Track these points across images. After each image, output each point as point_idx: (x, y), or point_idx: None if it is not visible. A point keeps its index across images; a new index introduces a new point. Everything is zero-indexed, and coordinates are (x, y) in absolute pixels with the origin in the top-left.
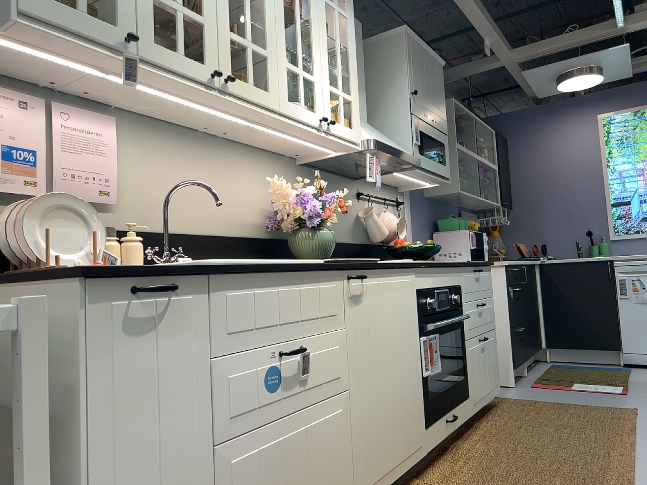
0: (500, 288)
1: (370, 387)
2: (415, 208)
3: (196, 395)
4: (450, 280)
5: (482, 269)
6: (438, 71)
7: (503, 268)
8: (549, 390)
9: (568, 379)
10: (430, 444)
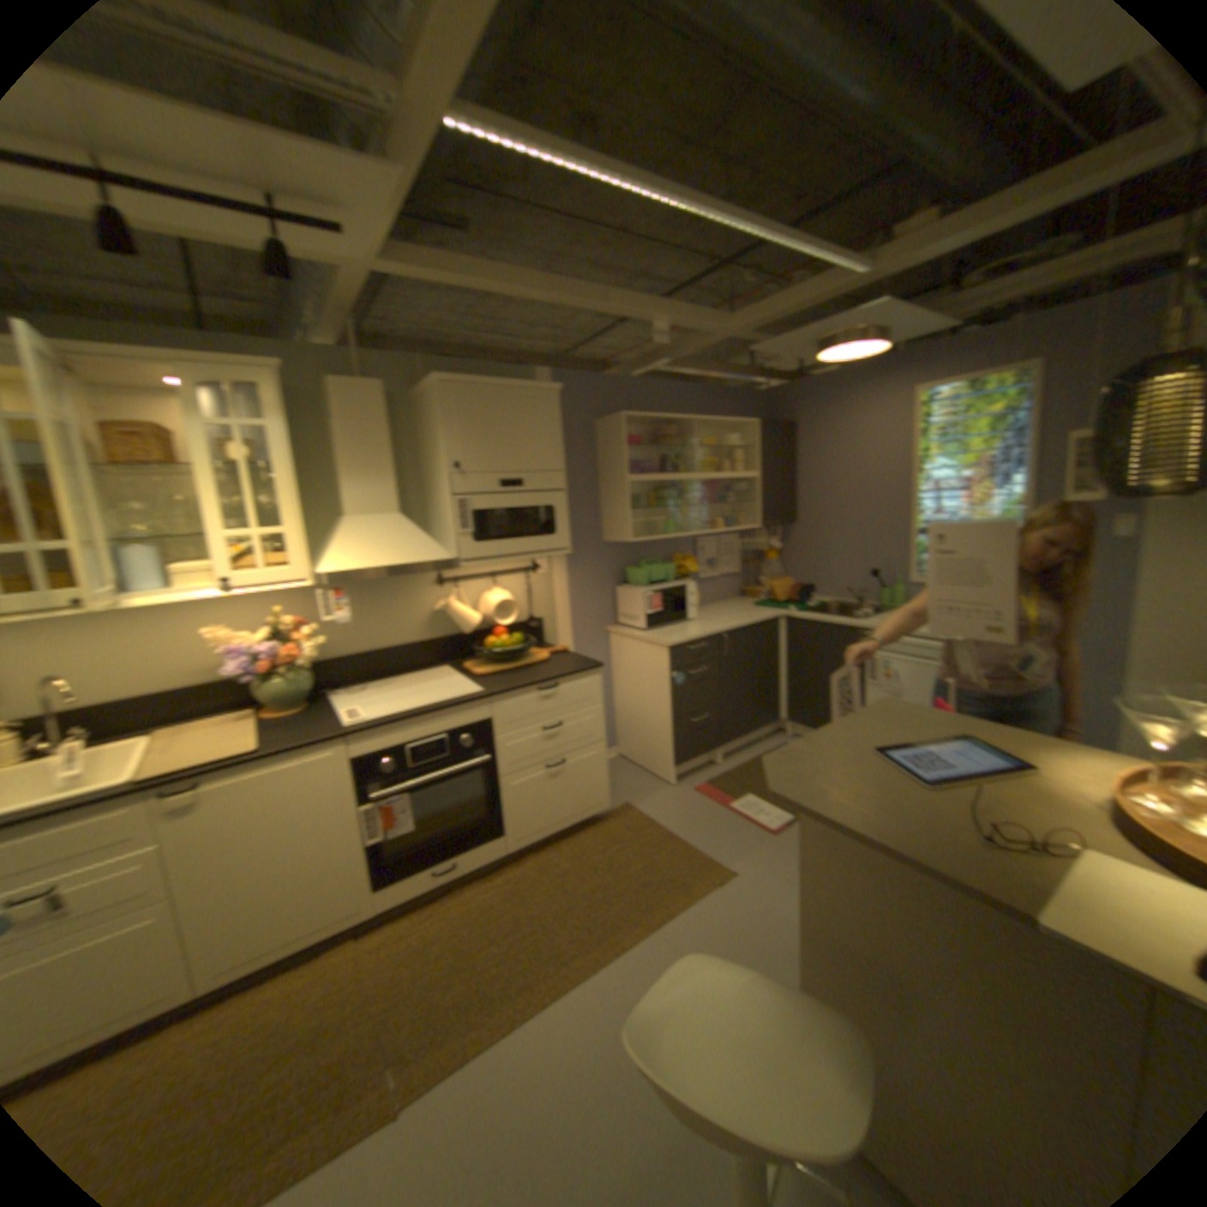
0: (661, 672)
1: (219, 887)
2: (574, 562)
3: None
4: (452, 722)
5: (563, 681)
6: (536, 404)
7: (664, 649)
8: (699, 804)
9: (751, 786)
10: (381, 906)
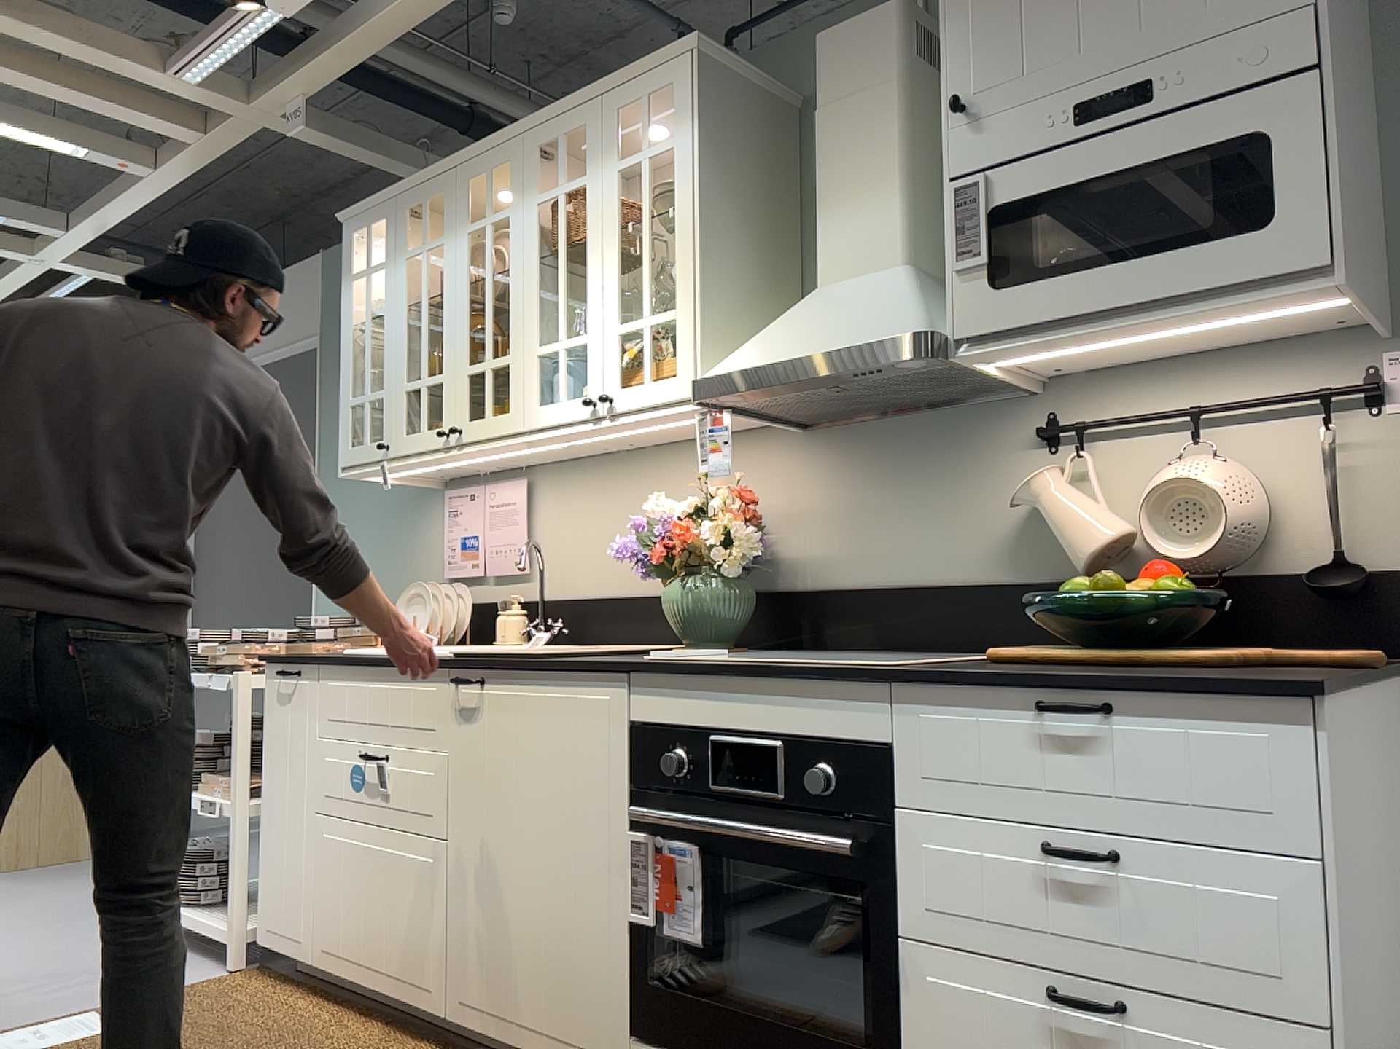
0: None
1: (482, 859)
2: None
3: (309, 763)
4: (803, 720)
5: (1141, 707)
6: None
7: None
8: None
9: None
10: None
